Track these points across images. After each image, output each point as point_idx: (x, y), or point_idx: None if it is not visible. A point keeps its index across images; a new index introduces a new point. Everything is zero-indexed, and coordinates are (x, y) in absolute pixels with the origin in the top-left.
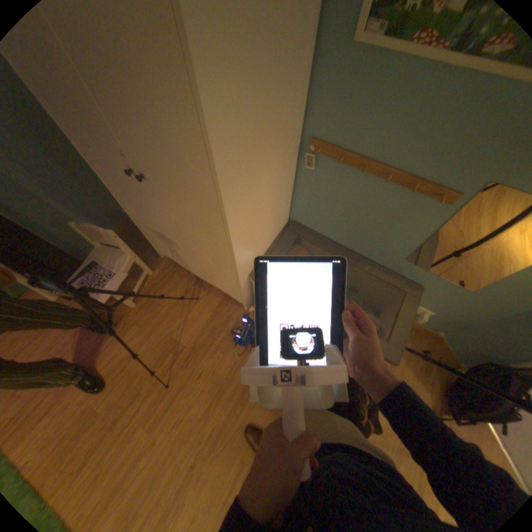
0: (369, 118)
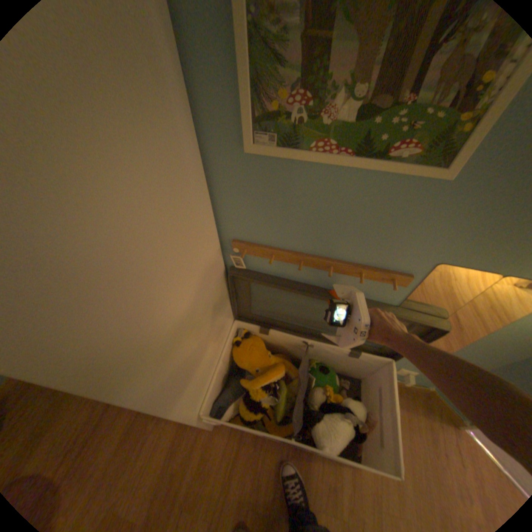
0: (288, 217)
